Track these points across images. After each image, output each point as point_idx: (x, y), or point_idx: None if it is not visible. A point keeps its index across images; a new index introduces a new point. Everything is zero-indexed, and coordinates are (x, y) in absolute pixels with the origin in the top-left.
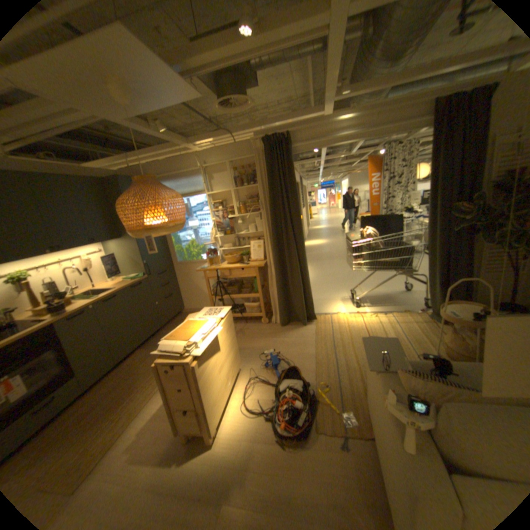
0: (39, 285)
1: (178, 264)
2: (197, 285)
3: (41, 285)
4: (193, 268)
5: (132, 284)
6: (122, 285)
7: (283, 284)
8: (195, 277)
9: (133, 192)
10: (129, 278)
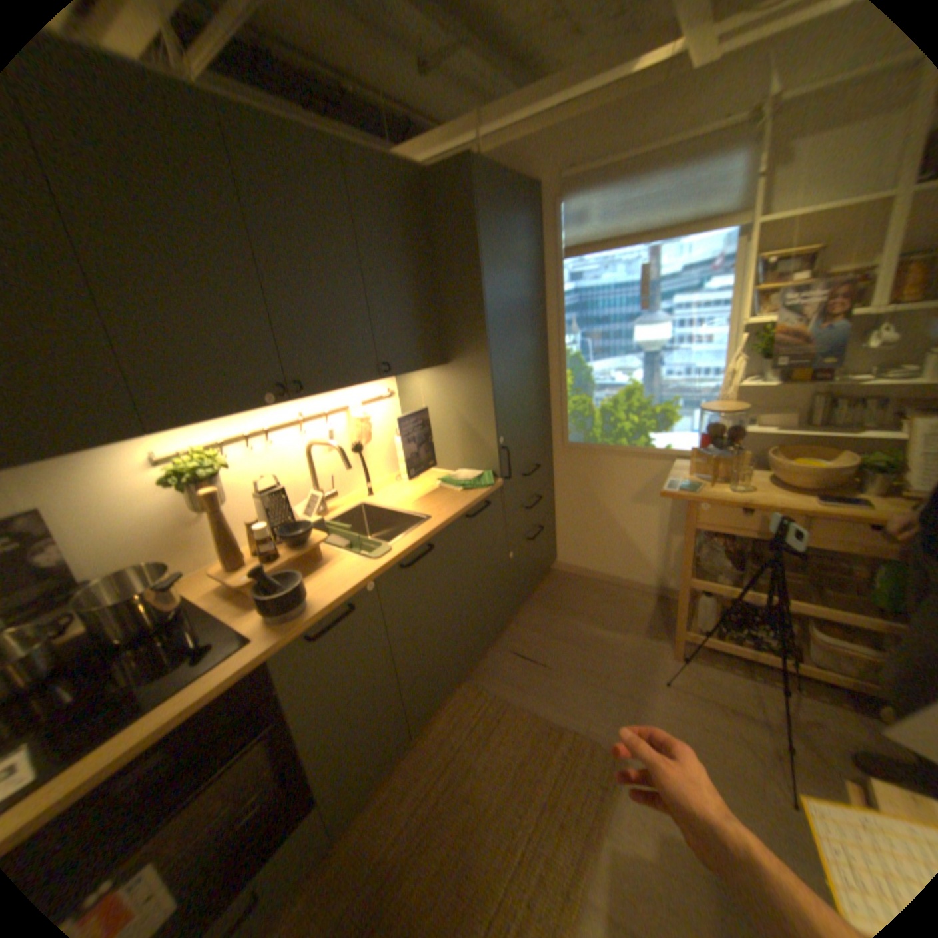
0: (252, 488)
1: (568, 447)
2: (611, 512)
3: (255, 490)
4: (612, 466)
5: (472, 505)
6: (448, 507)
7: None
8: (611, 490)
9: None
10: (458, 480)
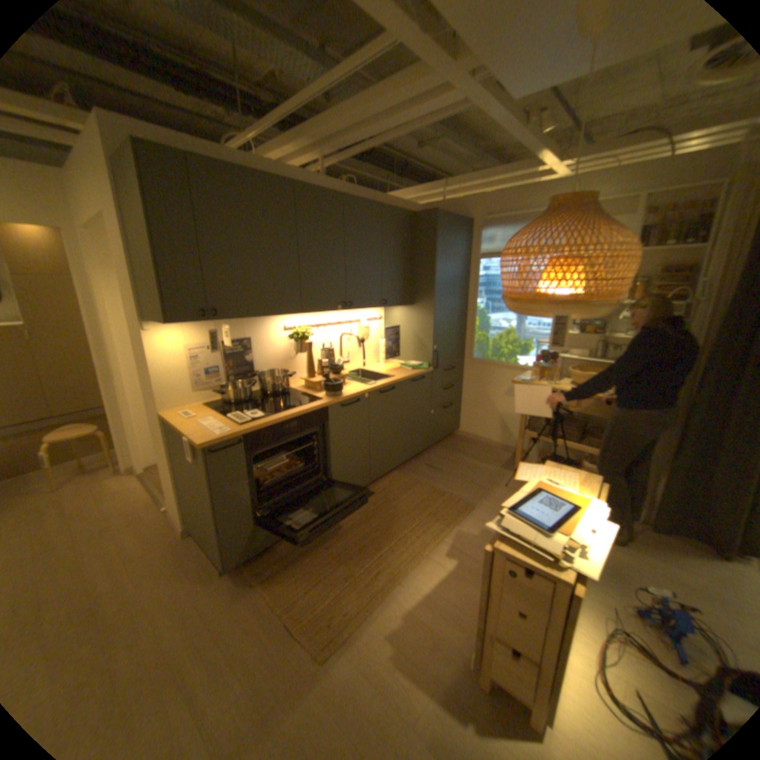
0: (317, 349)
1: (472, 361)
2: (492, 401)
3: (318, 349)
4: (495, 373)
5: (414, 376)
6: (402, 374)
7: (695, 458)
8: (494, 387)
9: (553, 223)
10: (409, 365)
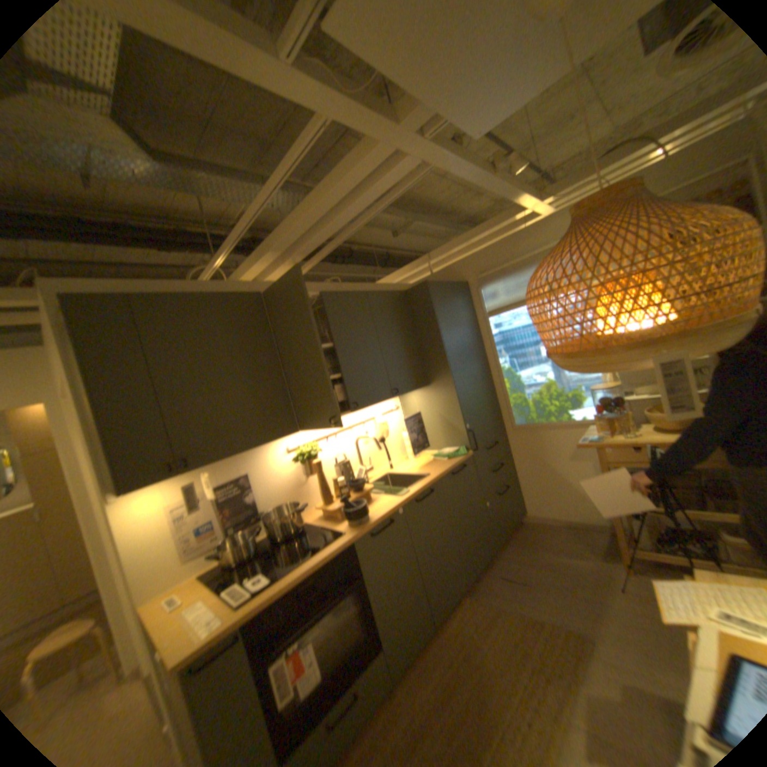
0: (330, 464)
1: (516, 428)
2: (558, 471)
3: (332, 465)
4: (549, 437)
5: (454, 467)
6: (439, 469)
7: None
8: (553, 454)
9: (593, 233)
10: (444, 455)
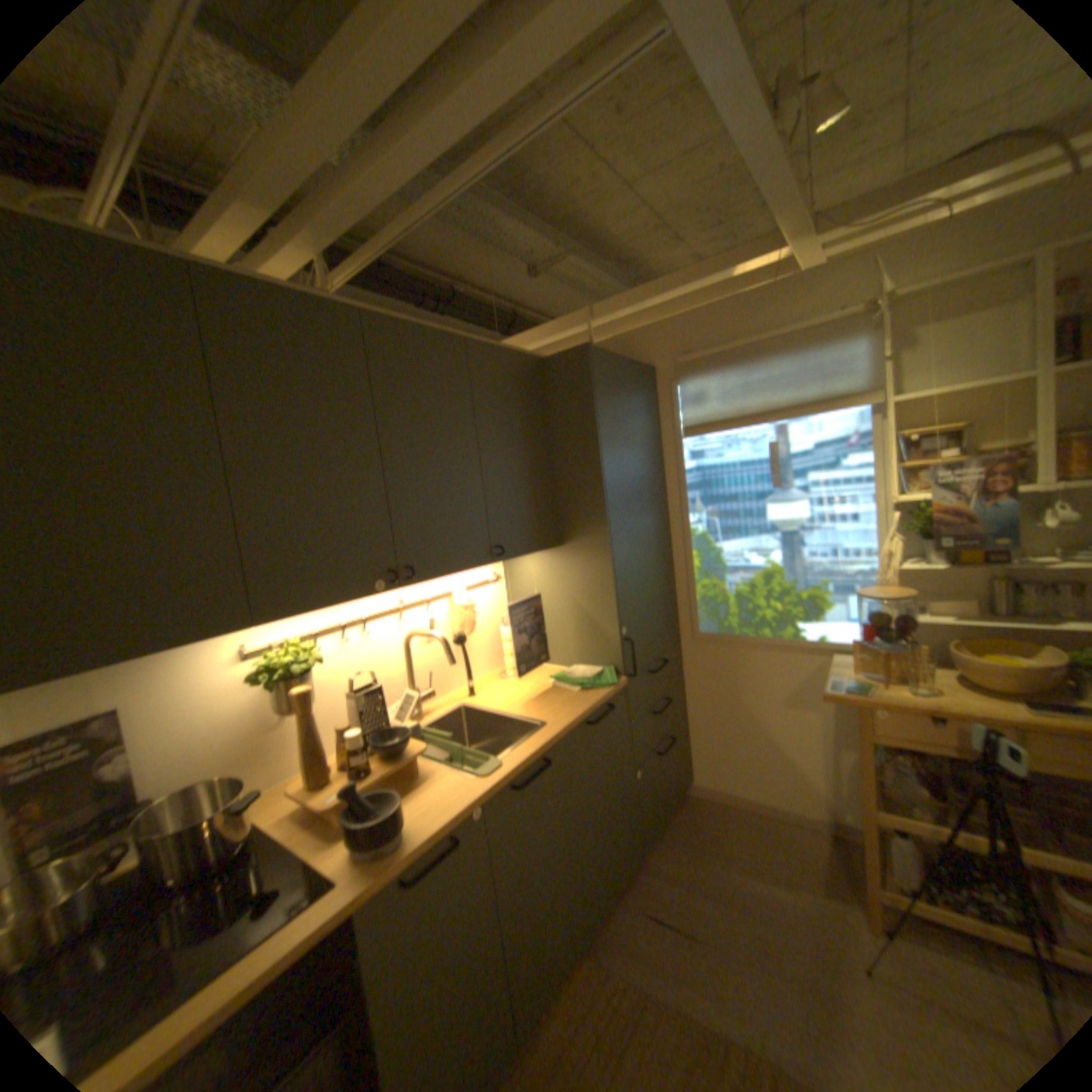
0: (343, 686)
1: (700, 638)
2: (759, 721)
3: (346, 689)
4: (755, 662)
5: (593, 709)
6: (565, 712)
7: None
8: (757, 691)
9: None
10: (574, 679)
